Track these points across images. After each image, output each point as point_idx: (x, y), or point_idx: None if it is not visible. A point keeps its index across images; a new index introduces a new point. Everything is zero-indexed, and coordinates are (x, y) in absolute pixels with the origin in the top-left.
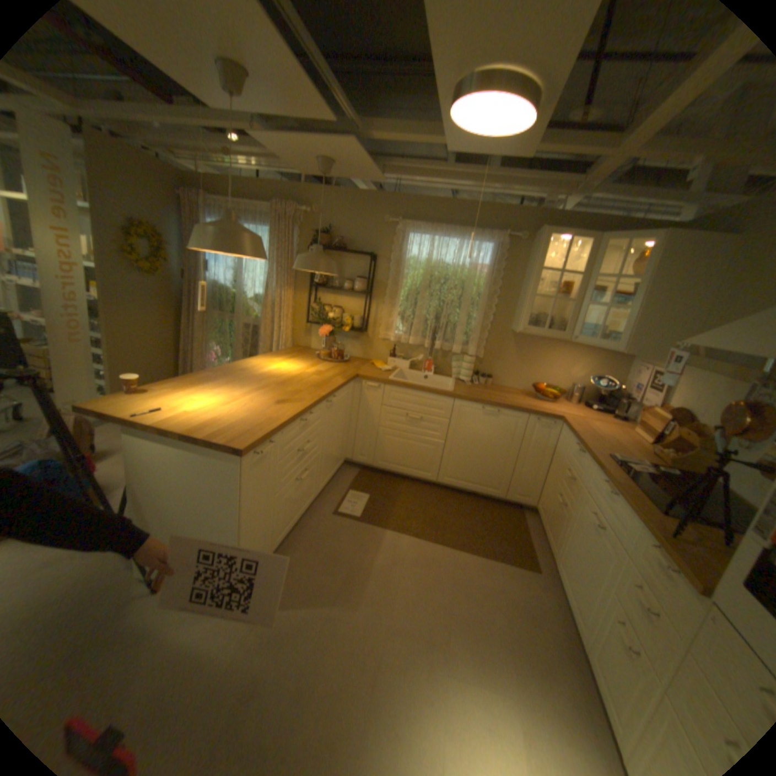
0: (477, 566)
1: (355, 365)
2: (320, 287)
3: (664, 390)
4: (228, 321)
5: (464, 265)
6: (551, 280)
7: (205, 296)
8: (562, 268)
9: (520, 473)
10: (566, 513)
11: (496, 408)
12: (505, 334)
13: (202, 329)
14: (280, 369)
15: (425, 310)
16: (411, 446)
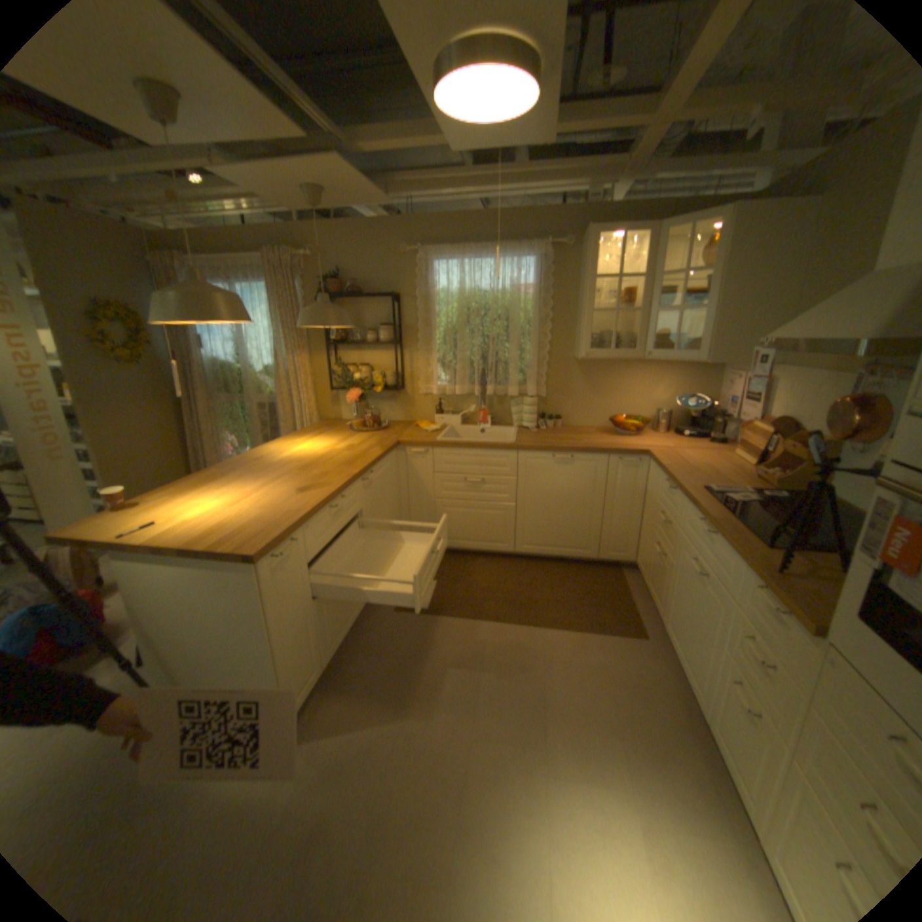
0: (572, 643)
1: (395, 431)
2: (338, 344)
3: (762, 399)
4: (238, 404)
5: (504, 289)
6: (610, 289)
7: (206, 378)
8: (621, 273)
9: (609, 525)
10: (666, 564)
11: (568, 454)
12: (567, 364)
13: (209, 419)
14: (304, 451)
15: (468, 351)
16: (476, 516)
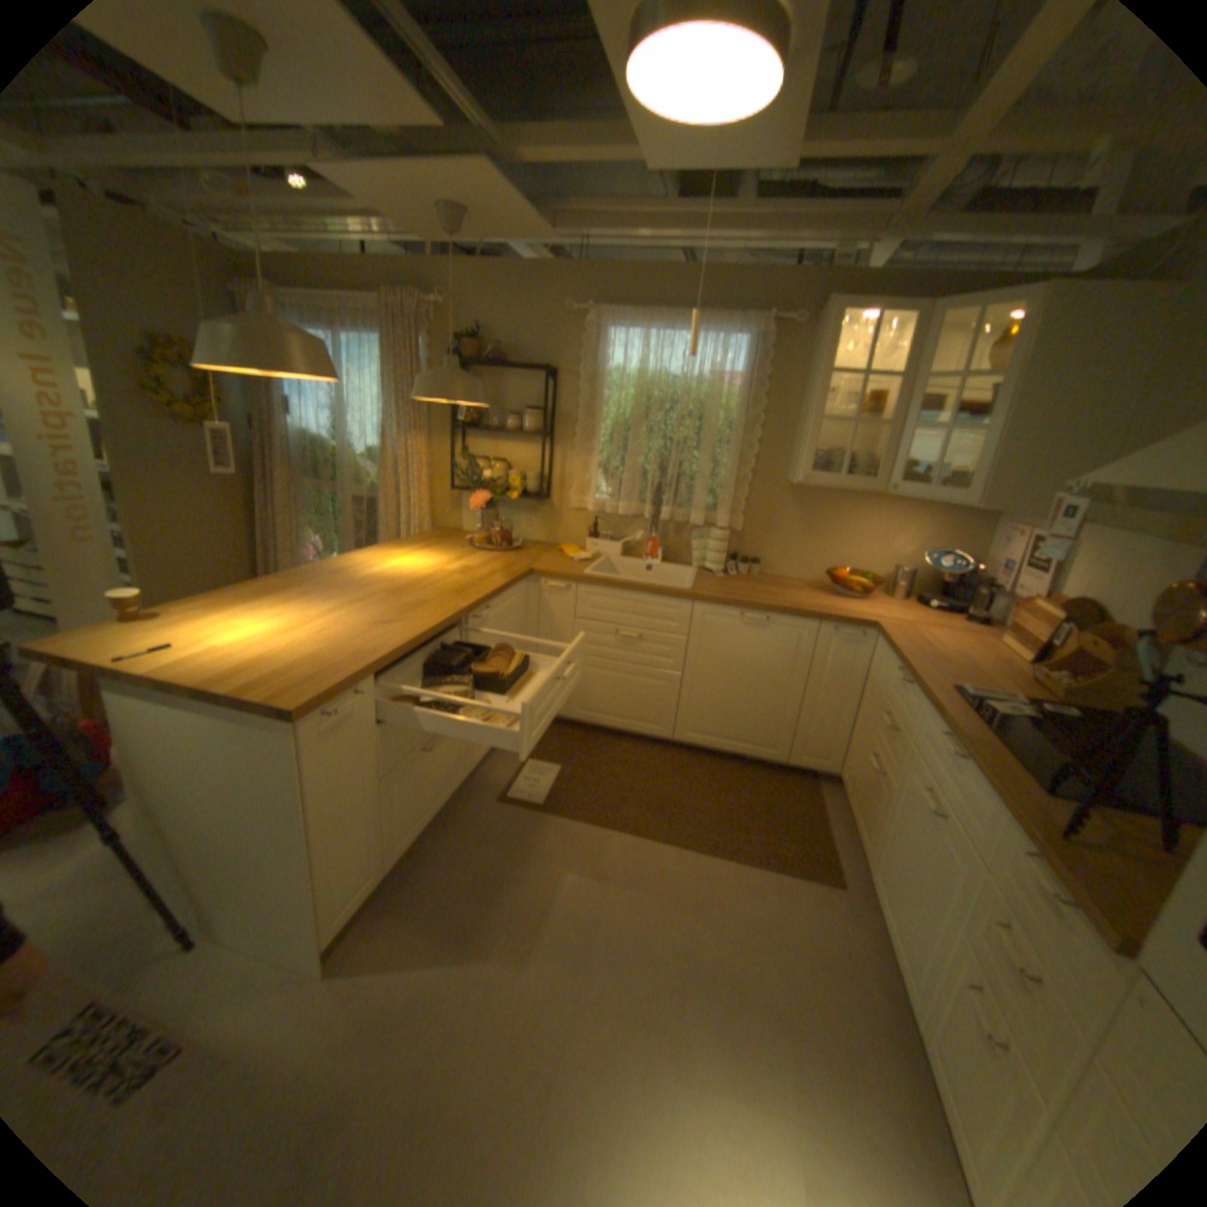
0: (737, 881)
1: (530, 555)
2: (467, 429)
3: (1052, 569)
4: (329, 494)
5: (701, 376)
6: (850, 391)
7: (290, 456)
8: (869, 370)
9: (810, 720)
10: (884, 787)
11: (763, 615)
12: (777, 489)
13: (289, 511)
14: (402, 568)
15: (642, 457)
16: (627, 684)
